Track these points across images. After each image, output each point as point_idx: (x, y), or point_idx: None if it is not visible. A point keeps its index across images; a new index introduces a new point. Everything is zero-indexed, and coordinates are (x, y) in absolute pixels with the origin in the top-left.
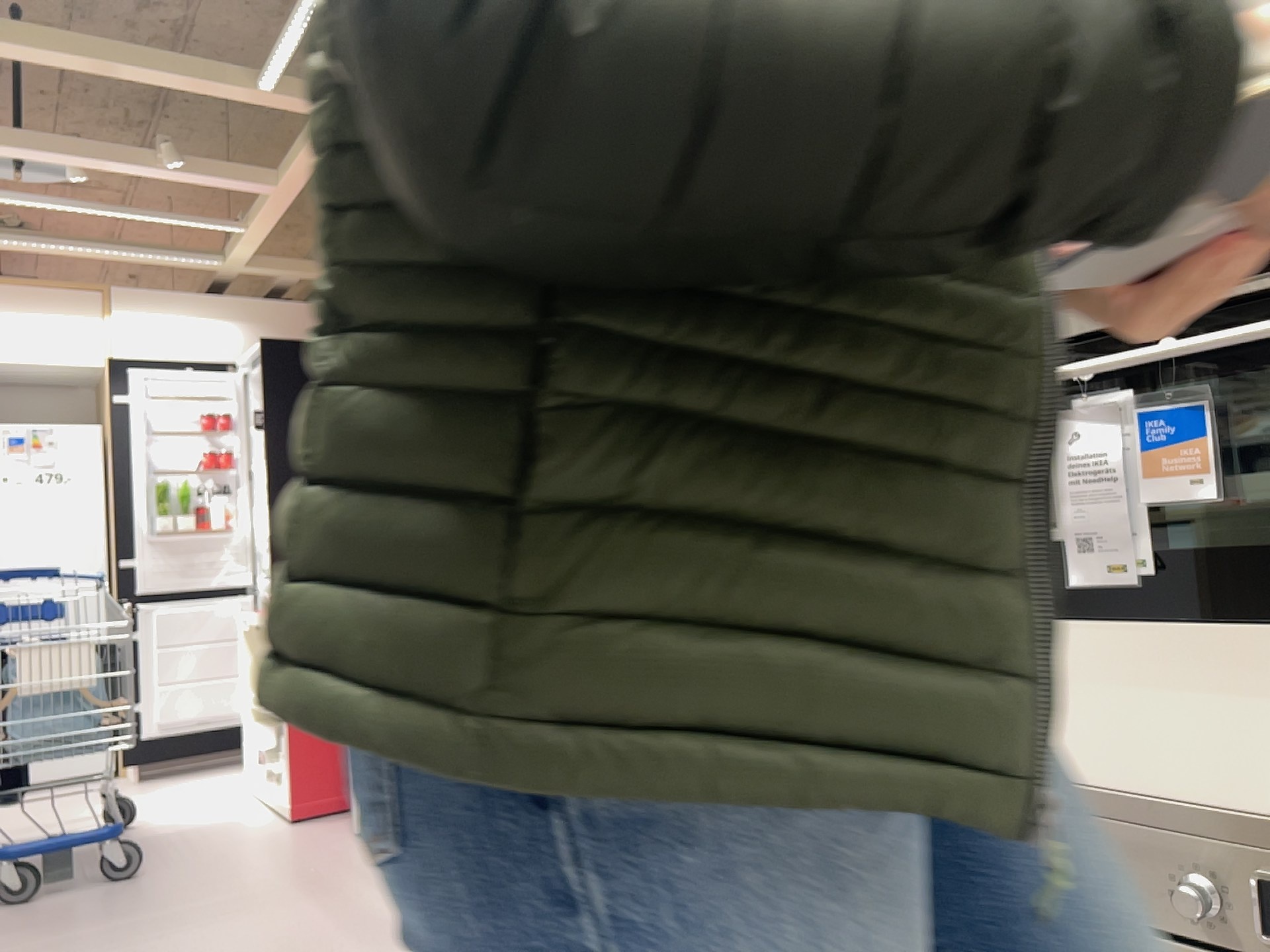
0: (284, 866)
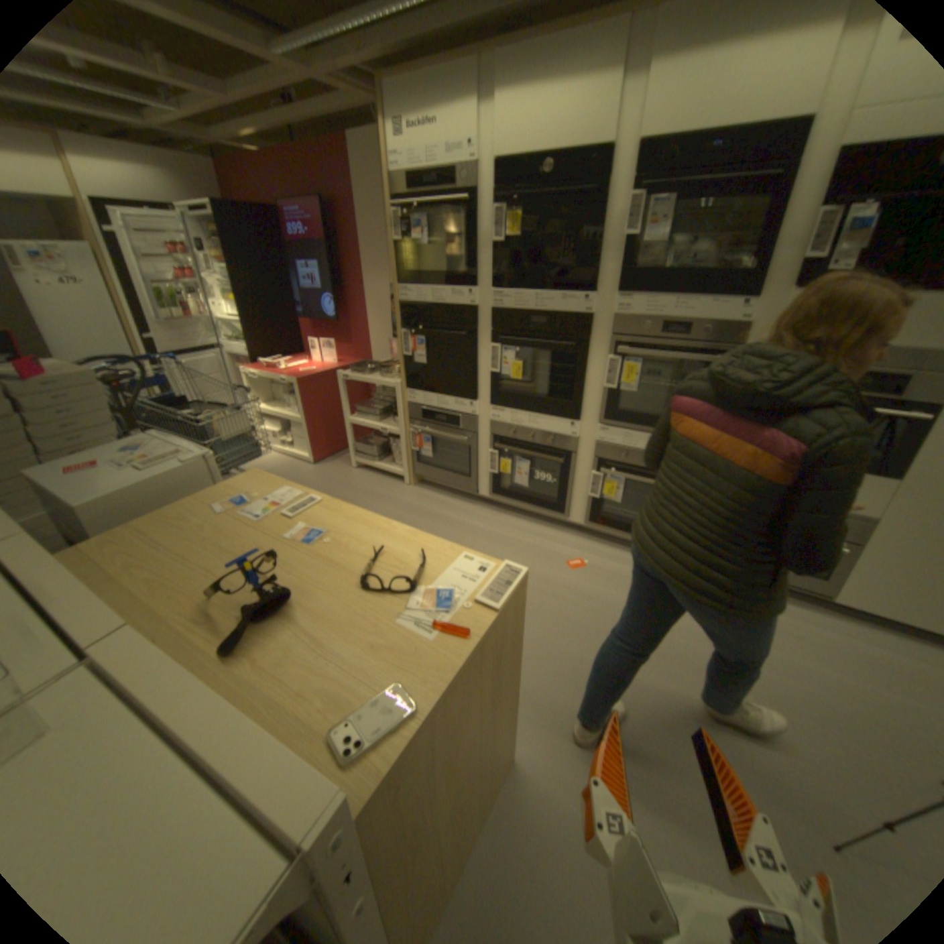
0: (343, 488)
